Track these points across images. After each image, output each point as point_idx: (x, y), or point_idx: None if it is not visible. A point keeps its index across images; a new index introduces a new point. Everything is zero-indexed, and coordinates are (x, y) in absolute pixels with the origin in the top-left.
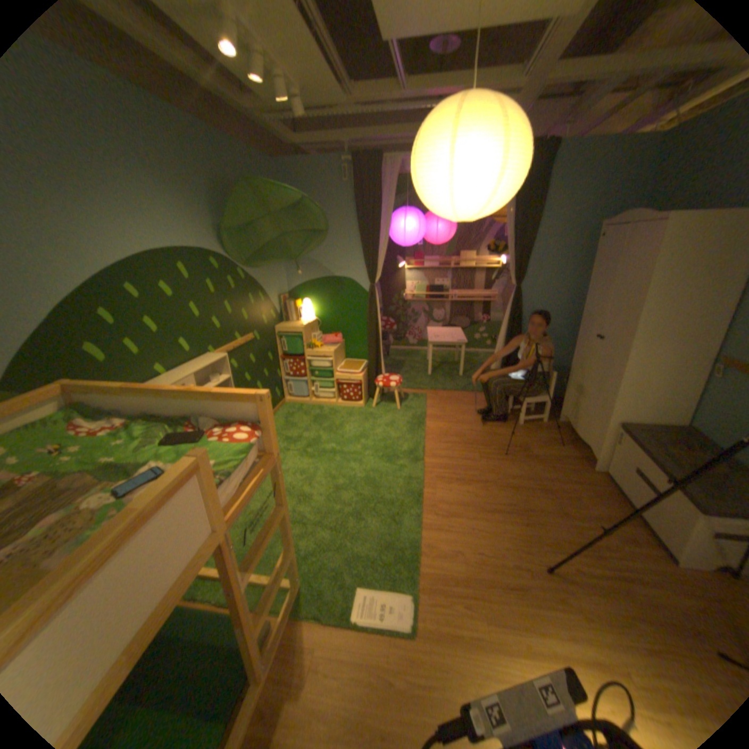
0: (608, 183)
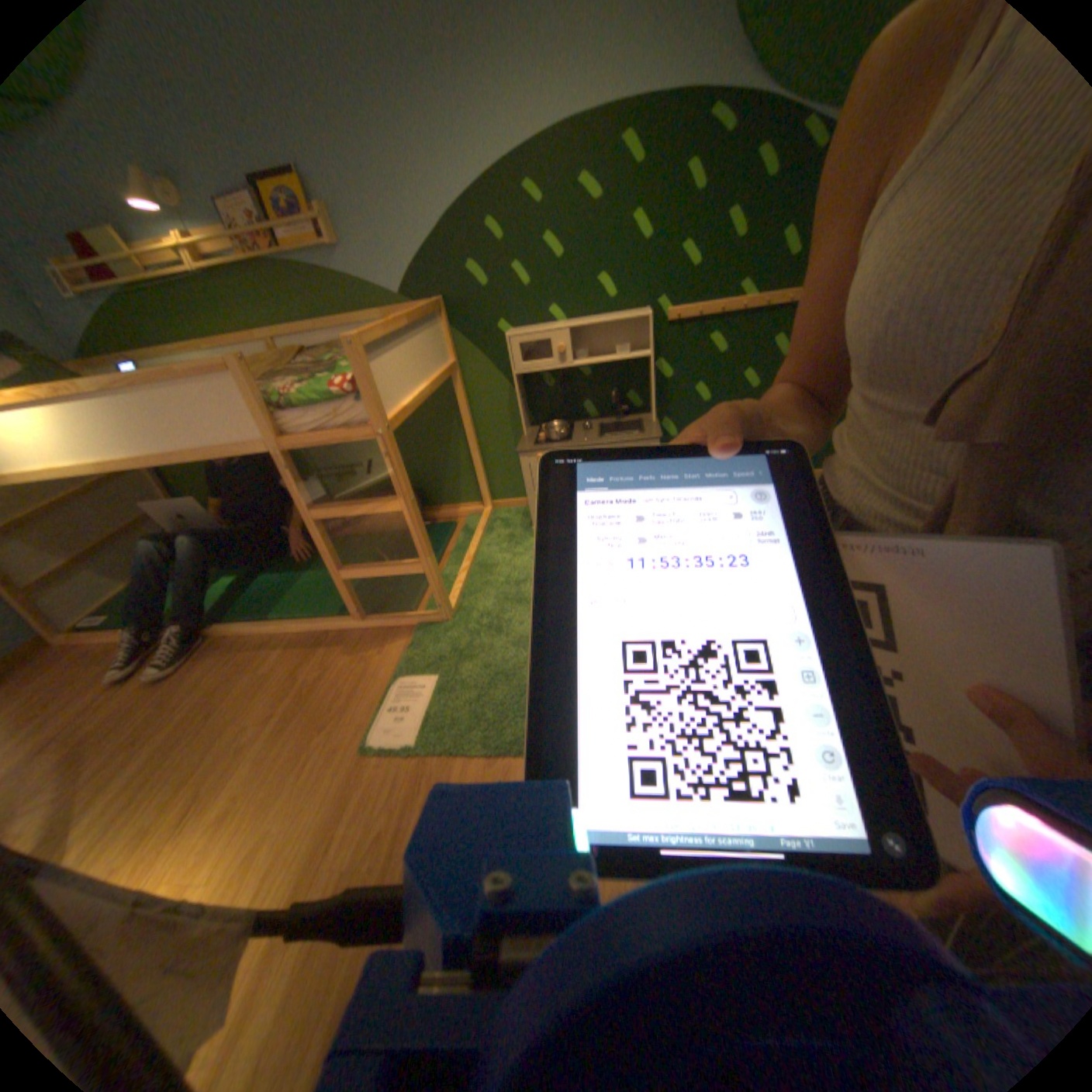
0: None
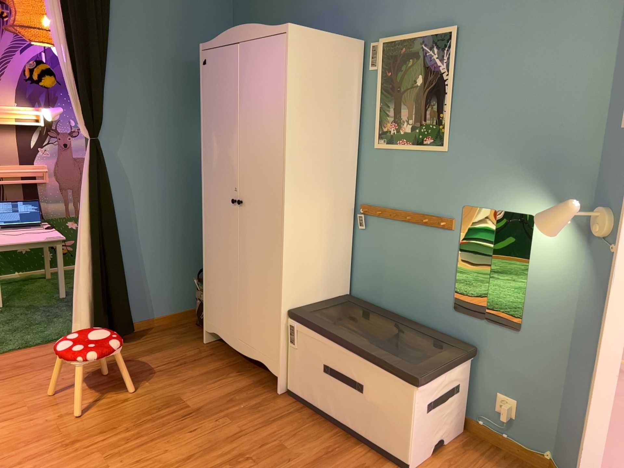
0: (187, 2)
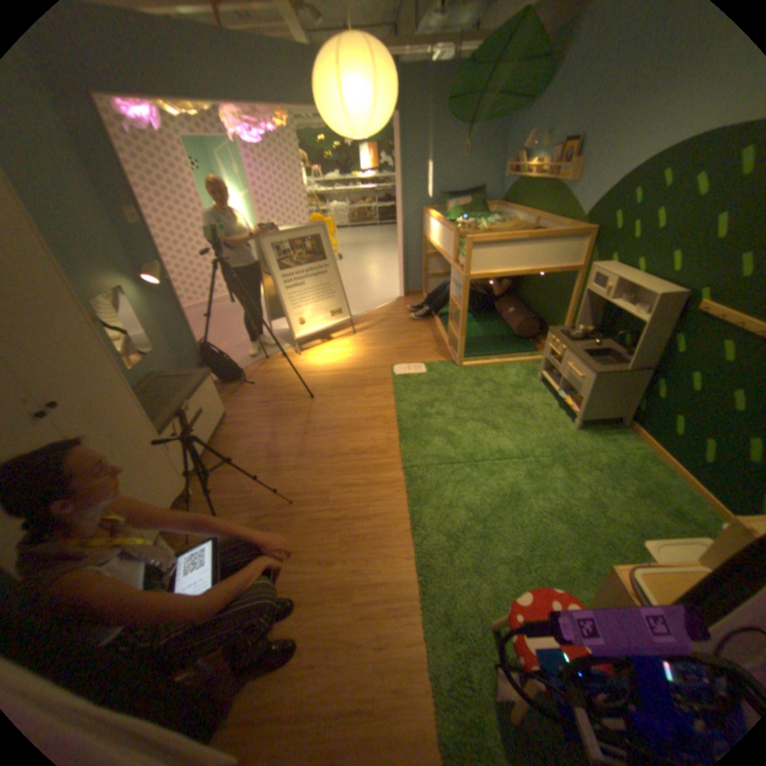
0: None
